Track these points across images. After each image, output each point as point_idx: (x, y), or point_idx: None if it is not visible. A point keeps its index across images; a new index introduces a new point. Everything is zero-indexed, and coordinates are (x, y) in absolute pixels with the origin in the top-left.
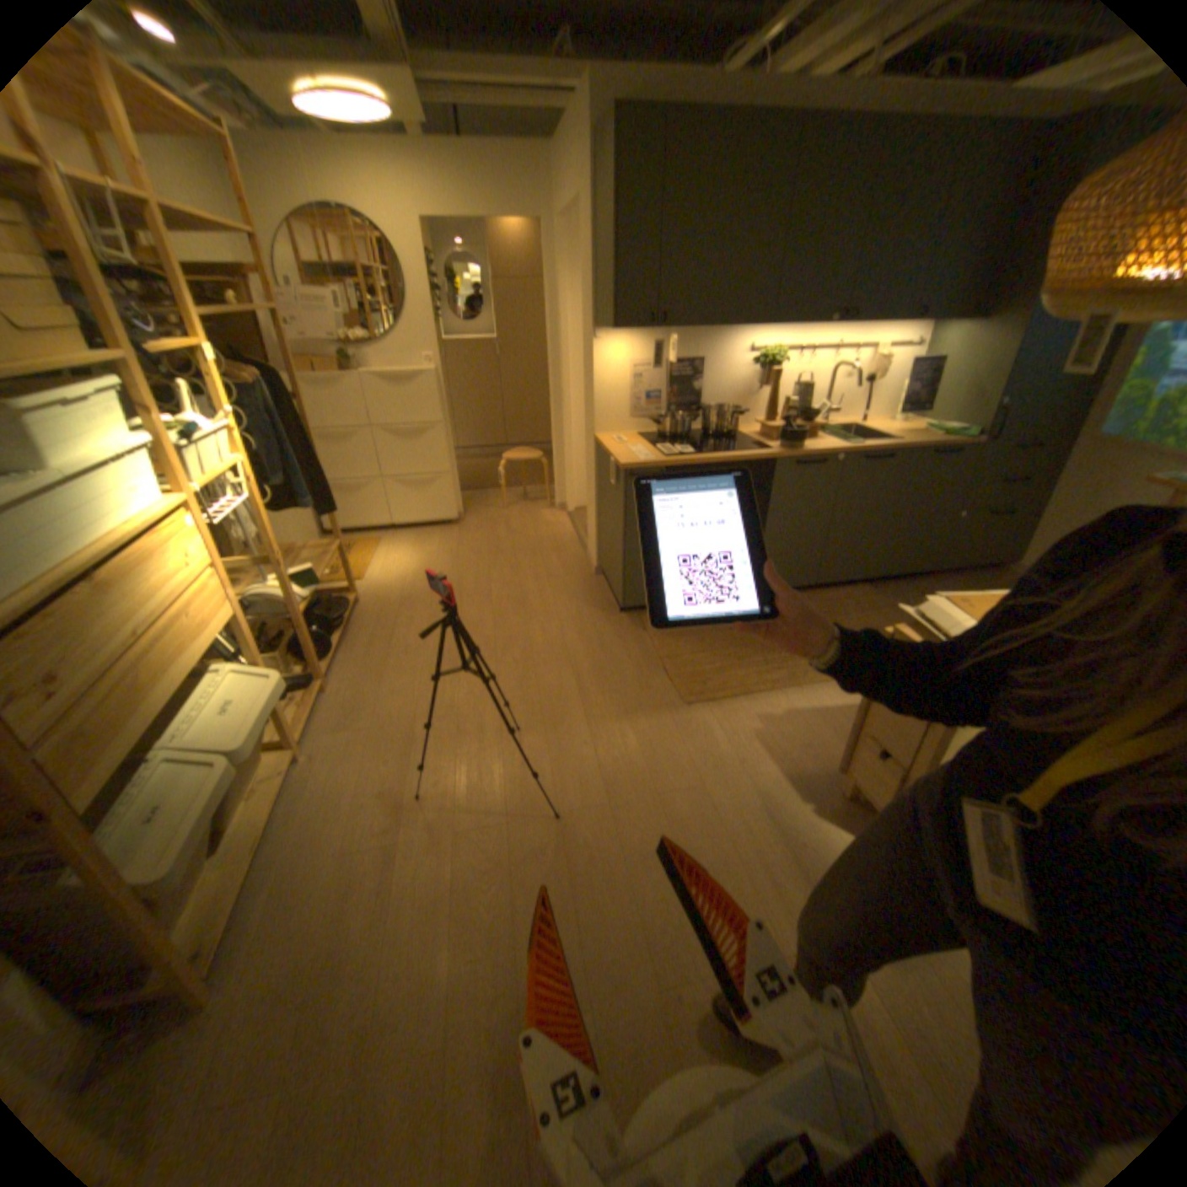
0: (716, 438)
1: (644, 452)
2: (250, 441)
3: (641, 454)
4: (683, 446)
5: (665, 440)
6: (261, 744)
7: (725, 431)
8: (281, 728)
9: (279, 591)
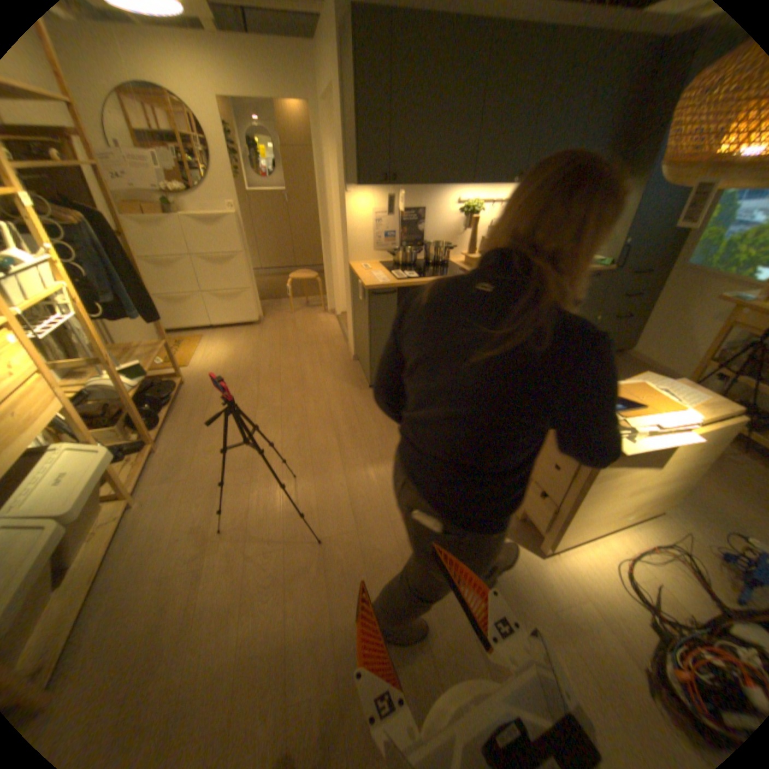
0: (434, 266)
1: (383, 276)
2: (81, 269)
3: (381, 278)
4: (411, 272)
5: (399, 267)
6: (101, 497)
7: (440, 260)
8: (116, 485)
9: (113, 382)
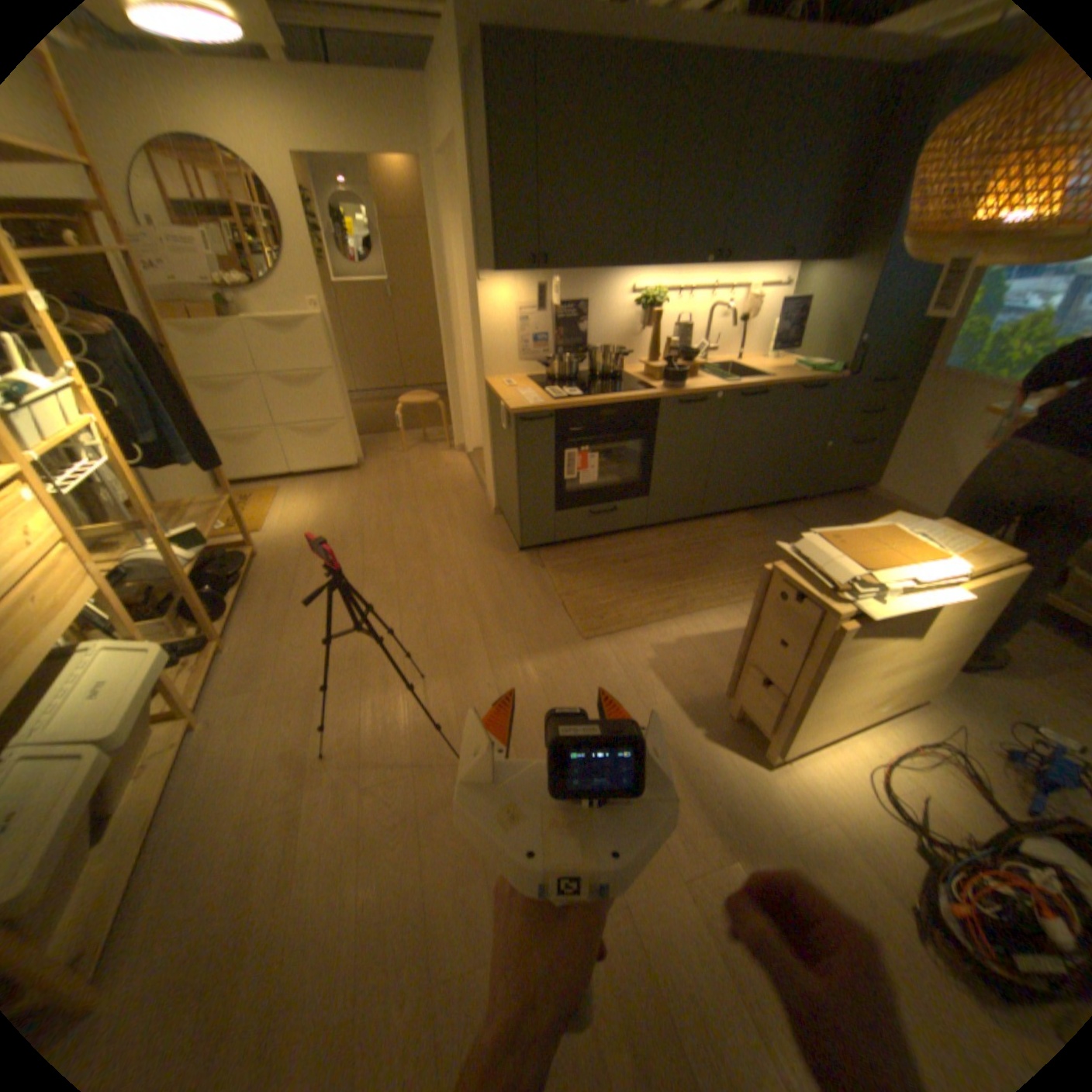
0: (603, 379)
1: (534, 395)
2: (112, 396)
3: (531, 398)
4: (572, 388)
5: (554, 382)
6: (151, 715)
7: (611, 371)
8: (172, 698)
9: (161, 554)
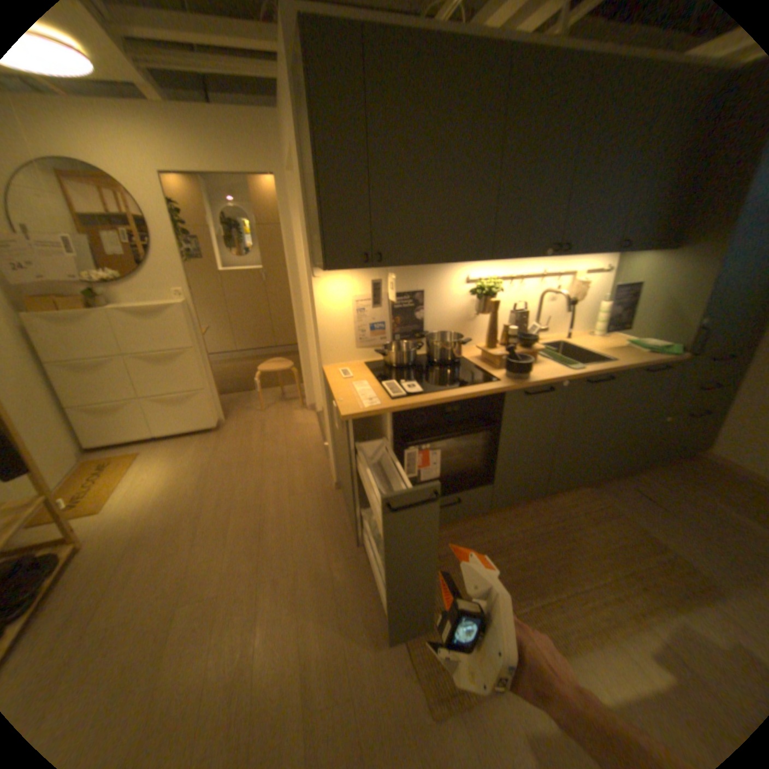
0: (442, 365)
1: (371, 391)
2: None
3: (367, 395)
4: (411, 380)
5: (393, 370)
6: None
7: (450, 357)
8: None
9: None
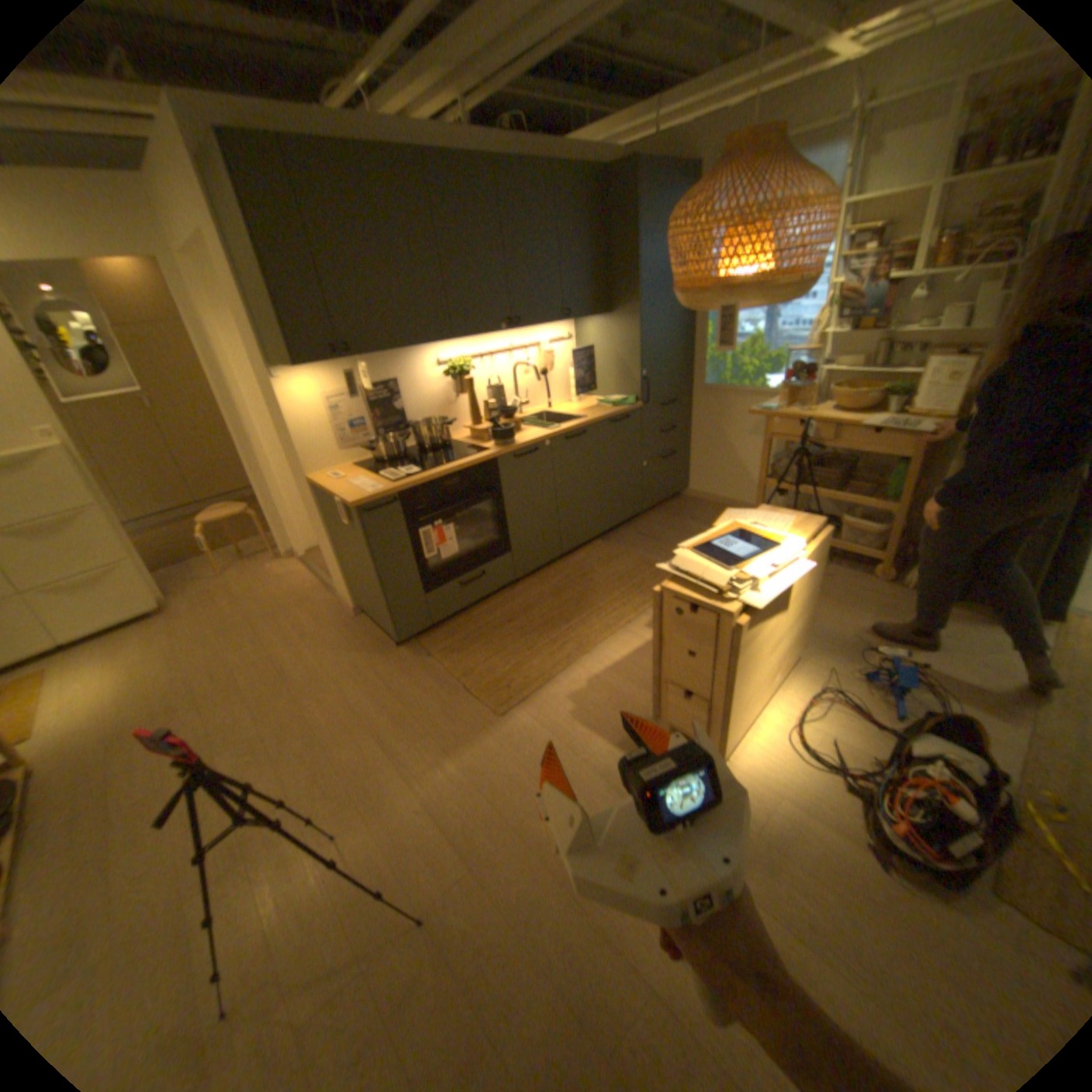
0: (434, 451)
1: (369, 482)
2: None
3: (367, 486)
4: (406, 467)
5: (385, 464)
6: None
7: (439, 442)
8: None
9: None
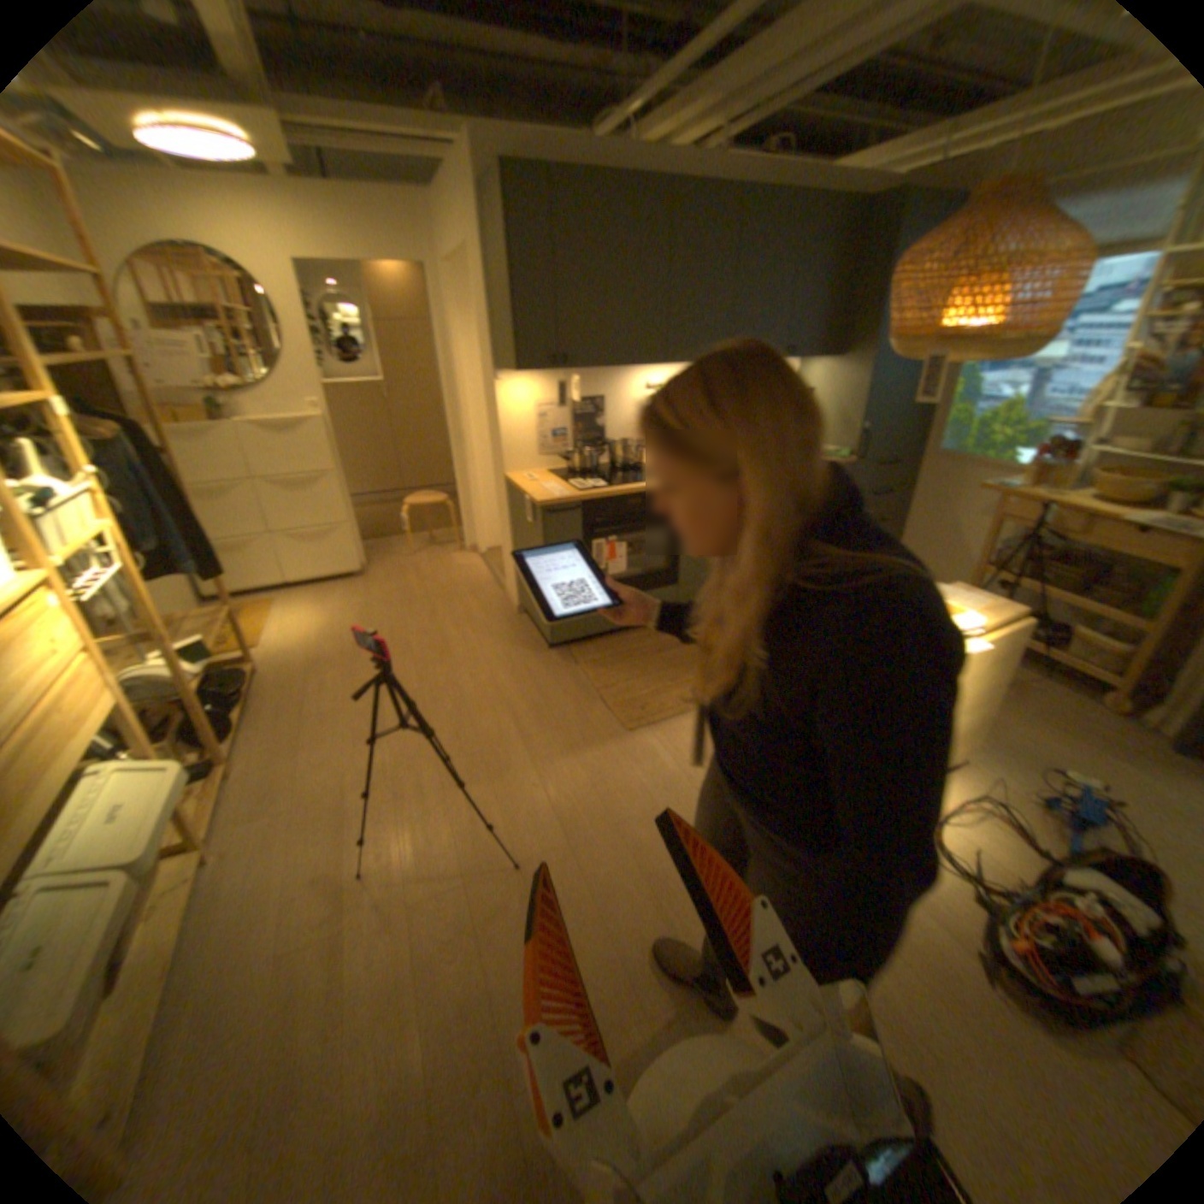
0: (625, 471)
1: (560, 489)
2: (117, 503)
3: (557, 491)
4: (596, 481)
5: (577, 476)
6: (160, 849)
7: (632, 464)
8: (186, 826)
9: (167, 670)
